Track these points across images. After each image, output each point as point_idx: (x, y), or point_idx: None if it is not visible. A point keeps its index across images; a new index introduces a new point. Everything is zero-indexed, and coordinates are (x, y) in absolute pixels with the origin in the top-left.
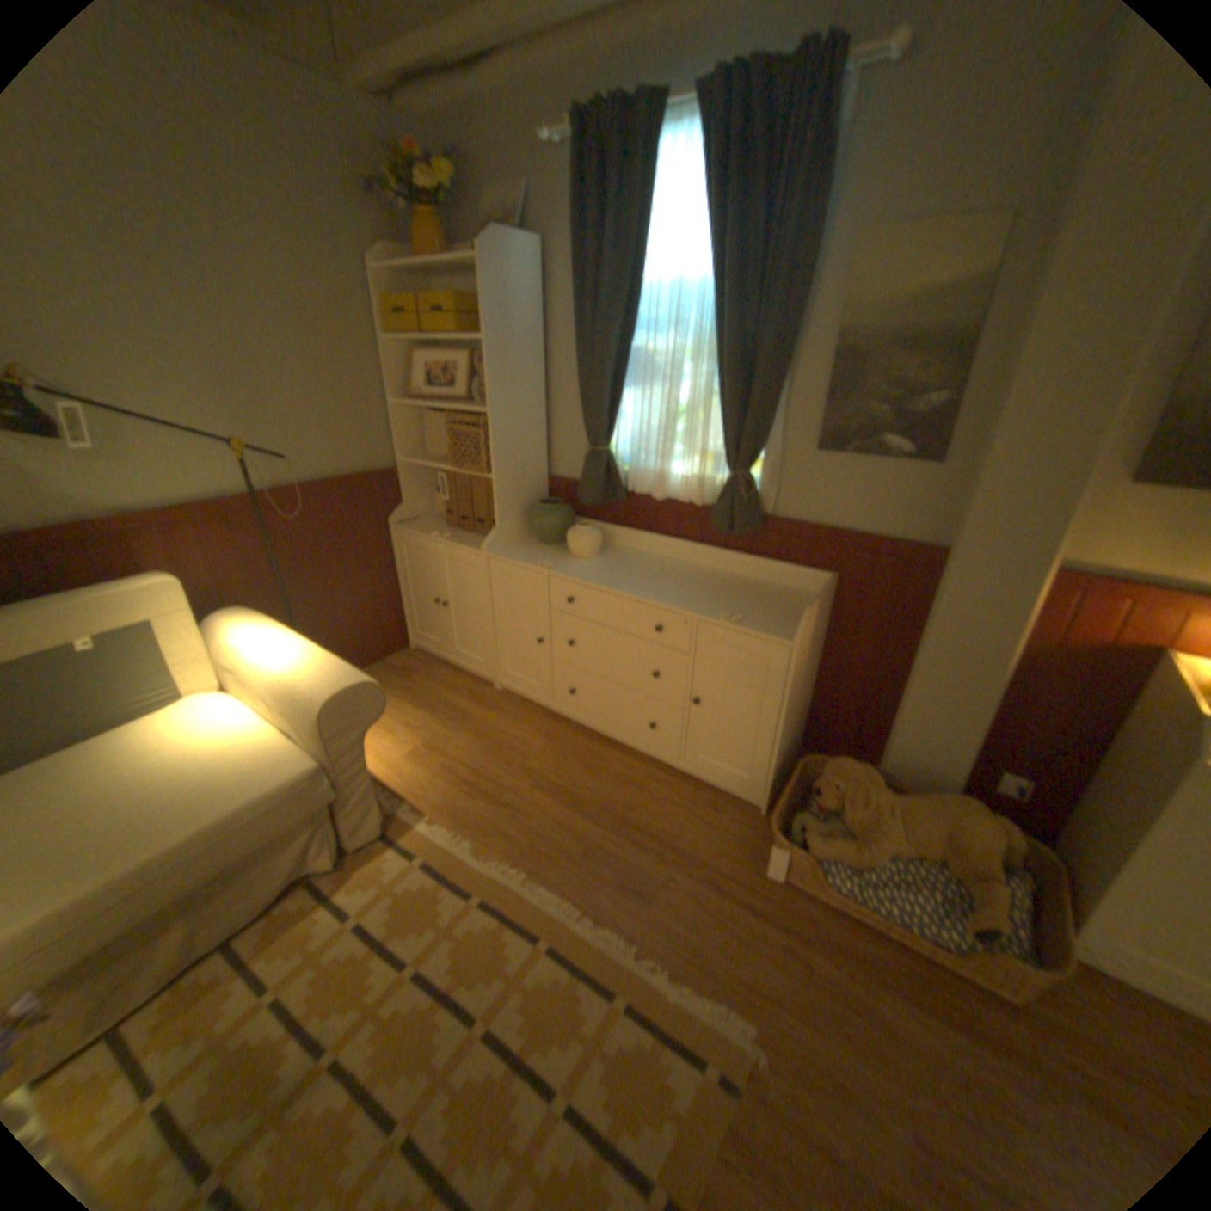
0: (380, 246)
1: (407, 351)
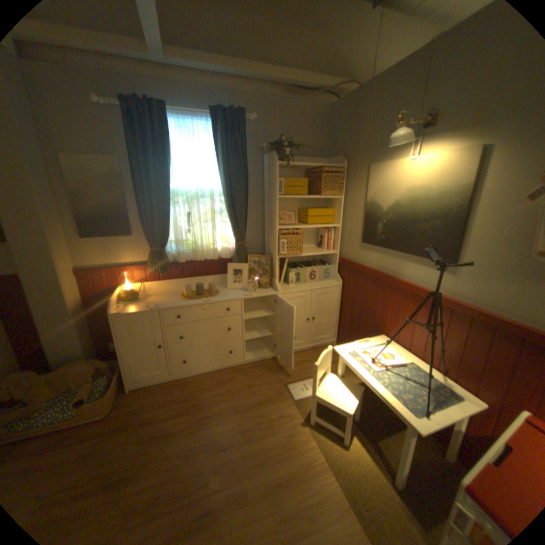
0: None
1: None
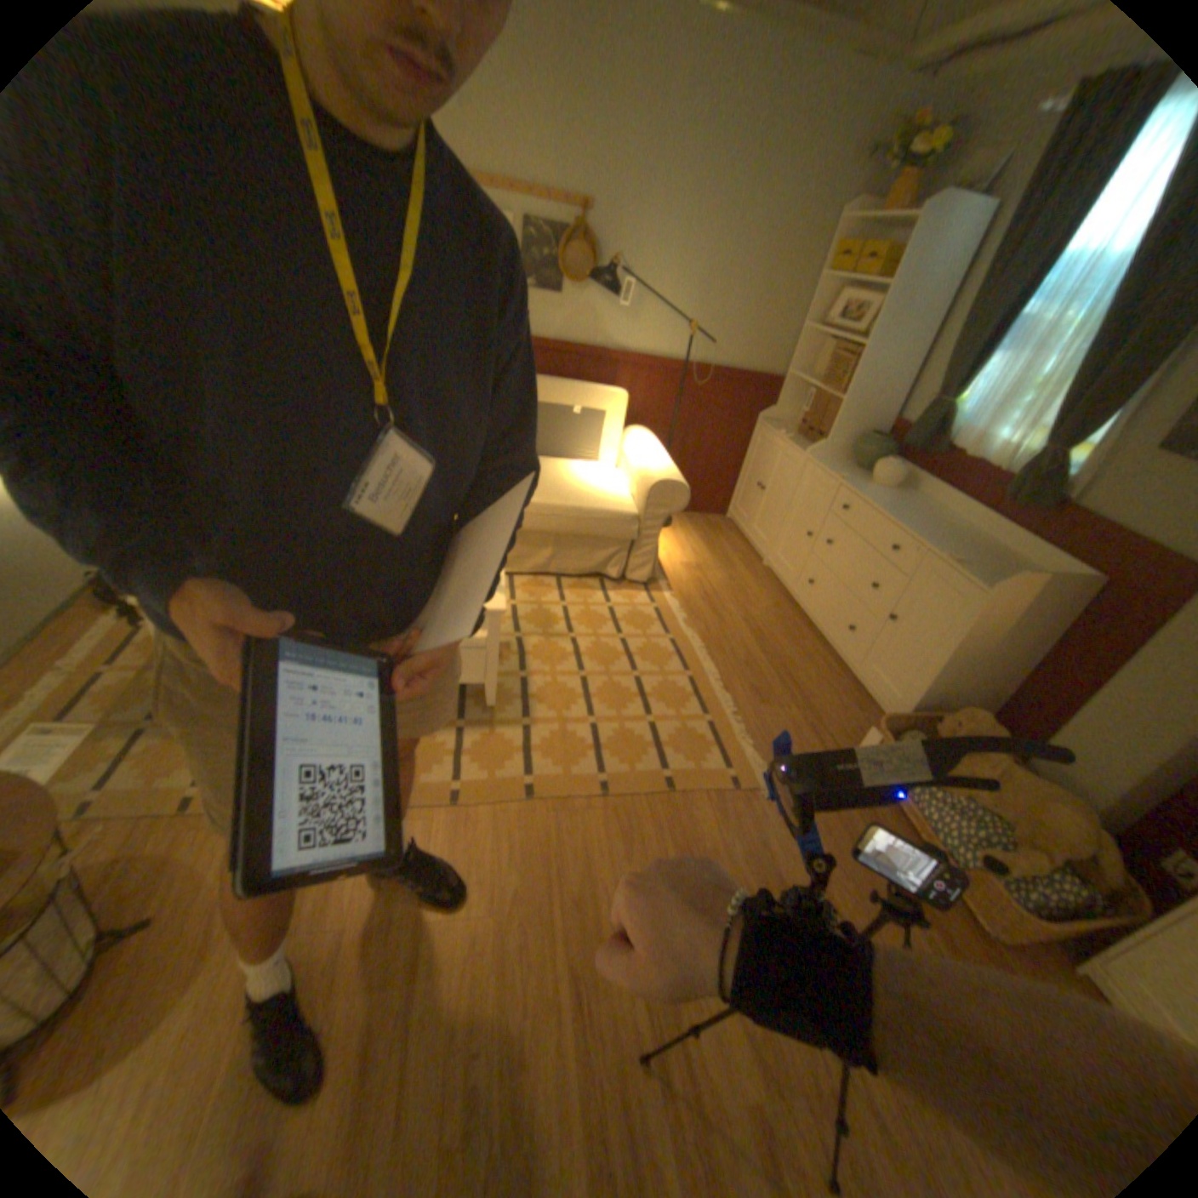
0: (860, 200)
1: (839, 288)
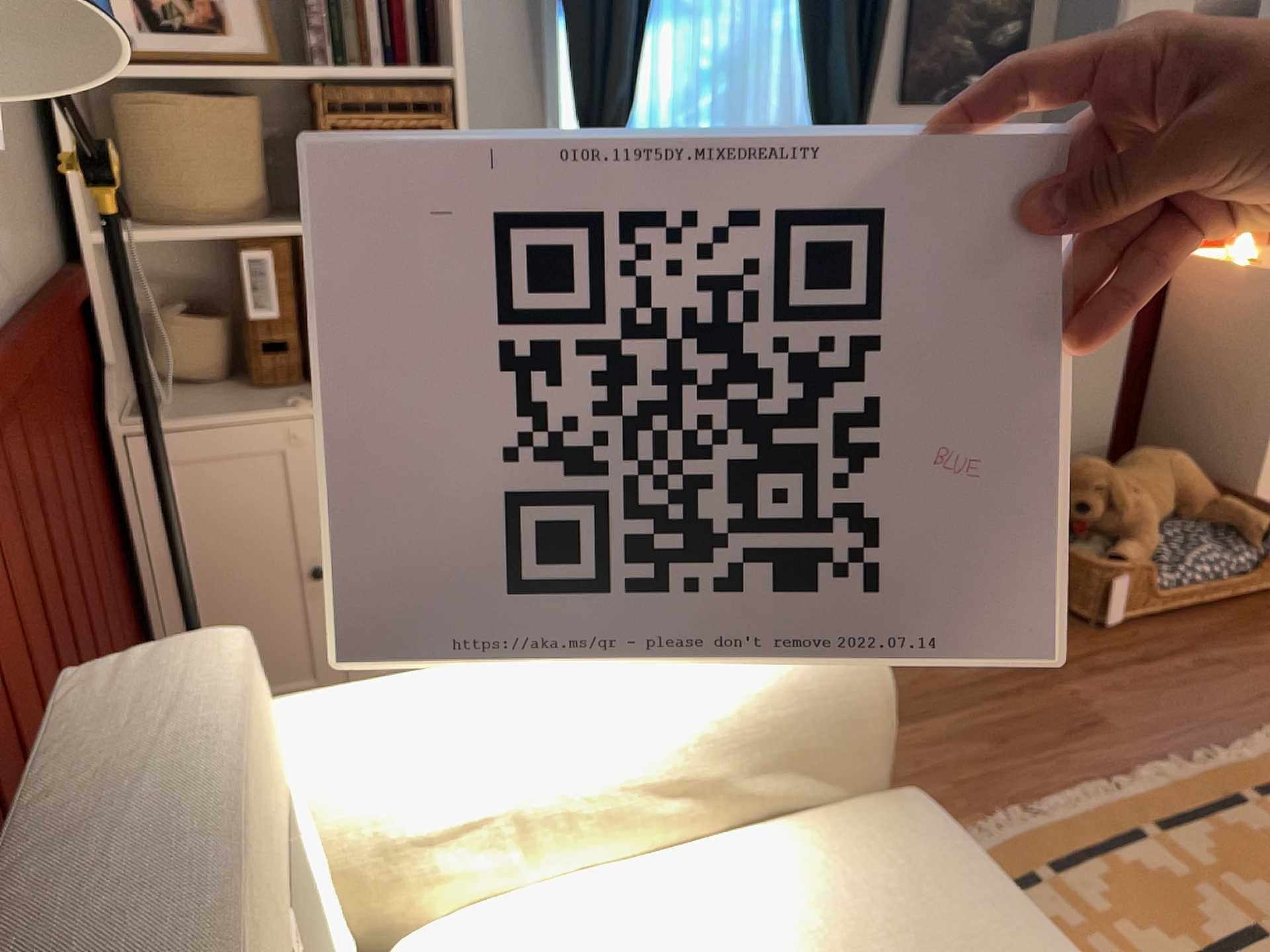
0: None
1: None
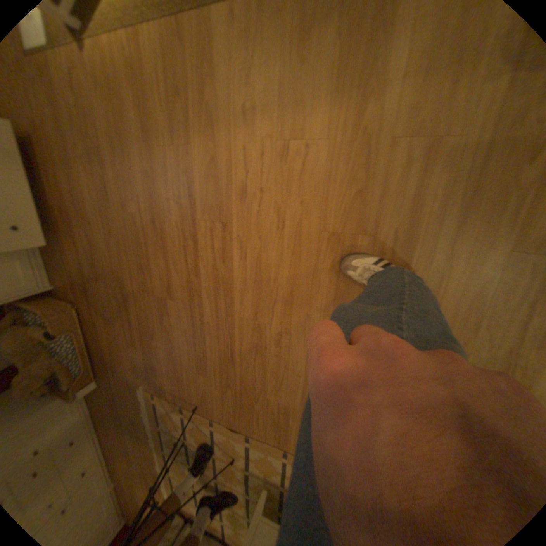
0: None
1: None
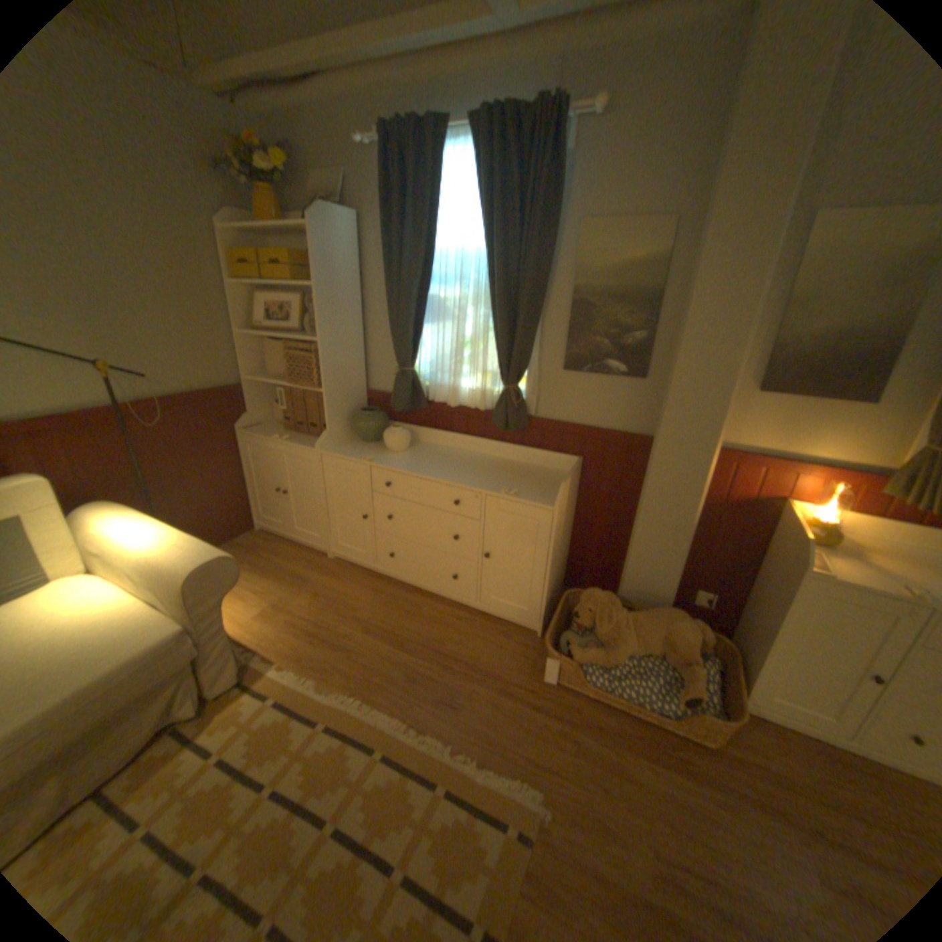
0: (225, 210)
1: (249, 292)
